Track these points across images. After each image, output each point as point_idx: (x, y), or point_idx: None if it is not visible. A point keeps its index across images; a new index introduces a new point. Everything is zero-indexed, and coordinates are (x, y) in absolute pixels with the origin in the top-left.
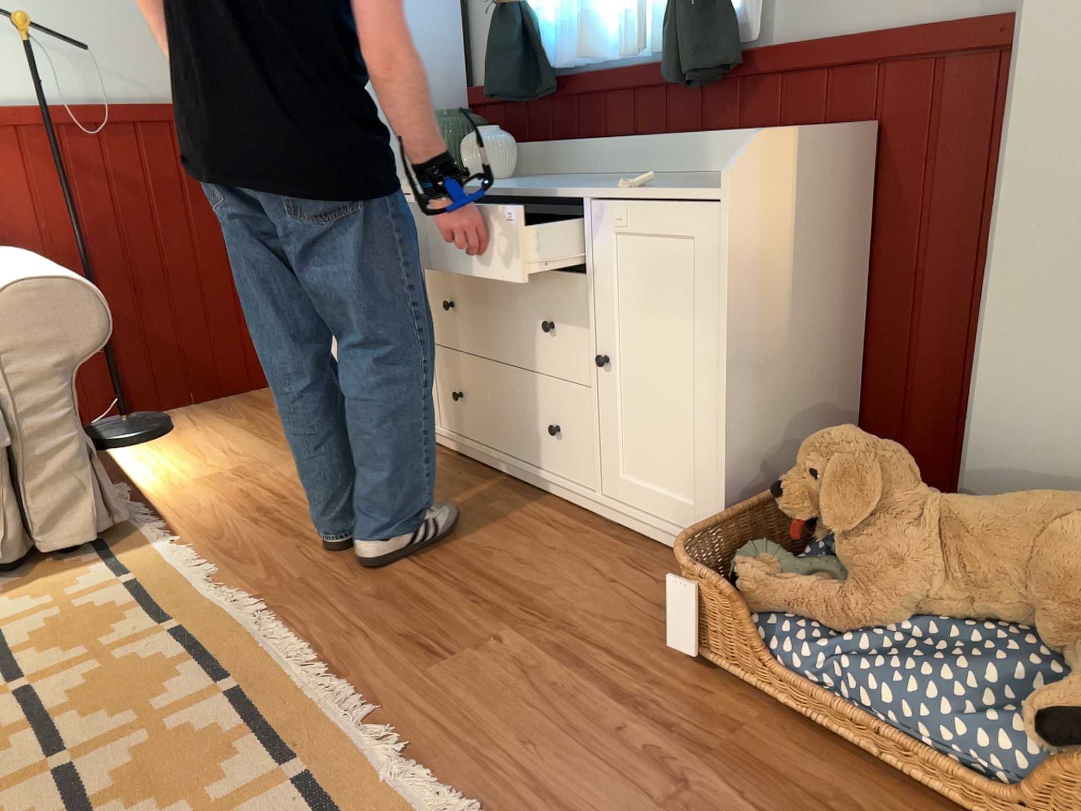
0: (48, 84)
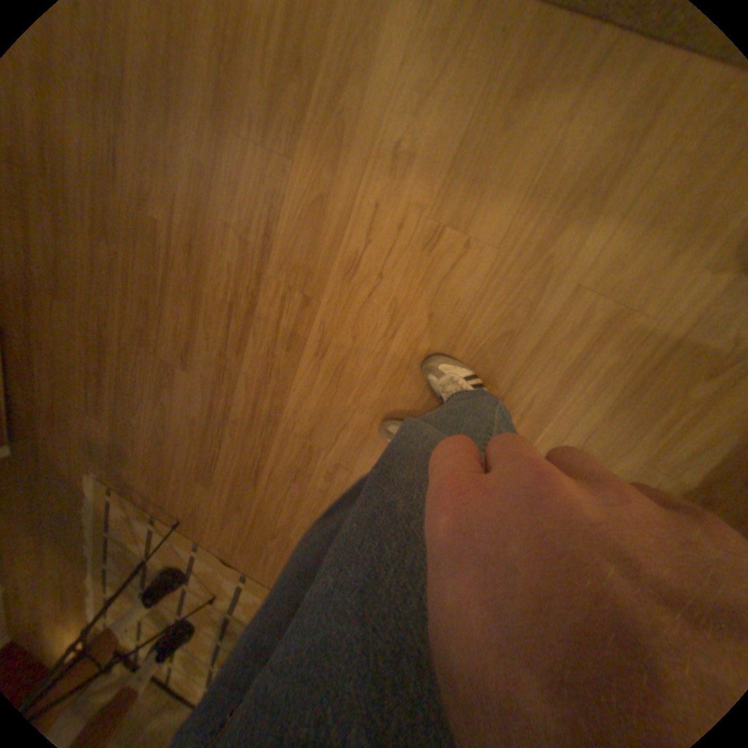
0: None
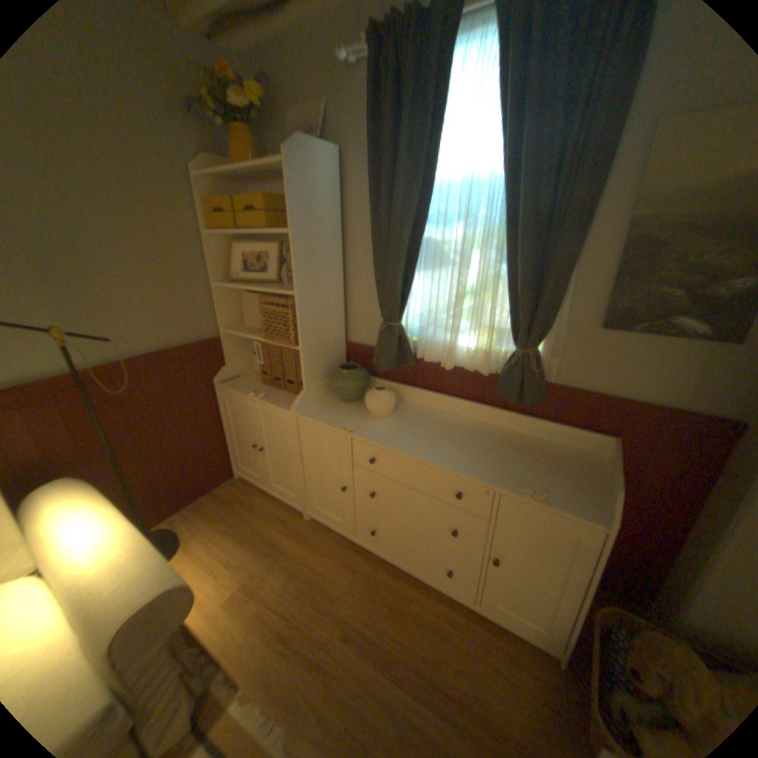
0: (70, 355)
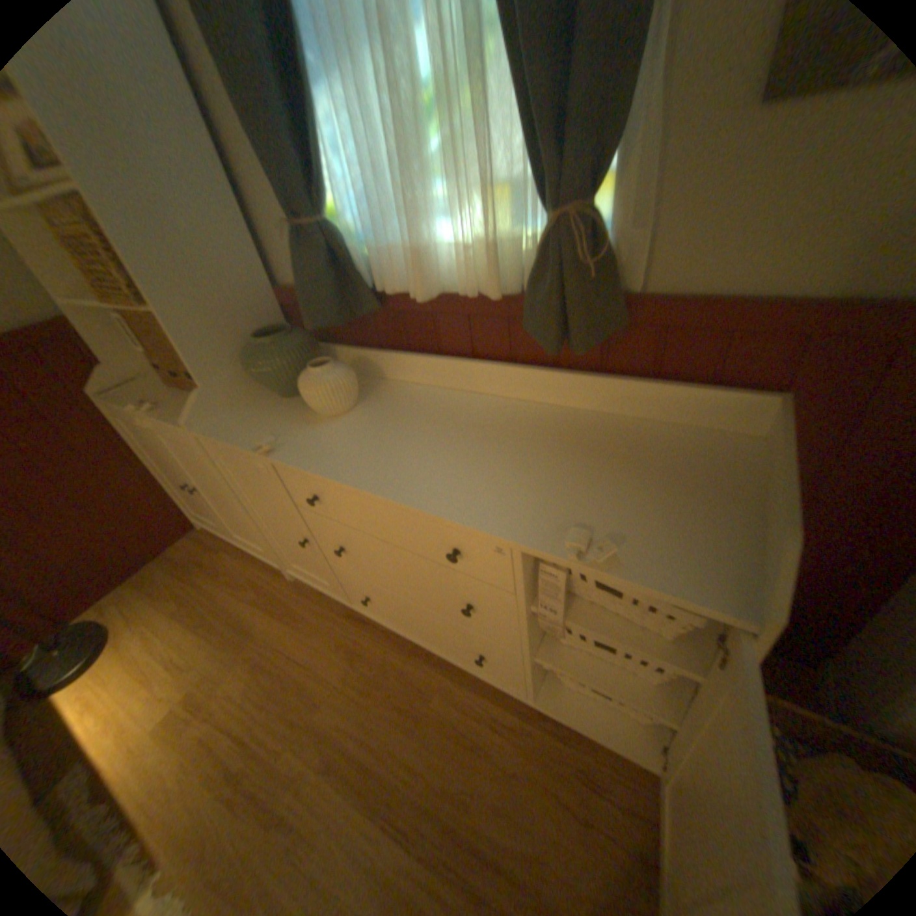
0: None
